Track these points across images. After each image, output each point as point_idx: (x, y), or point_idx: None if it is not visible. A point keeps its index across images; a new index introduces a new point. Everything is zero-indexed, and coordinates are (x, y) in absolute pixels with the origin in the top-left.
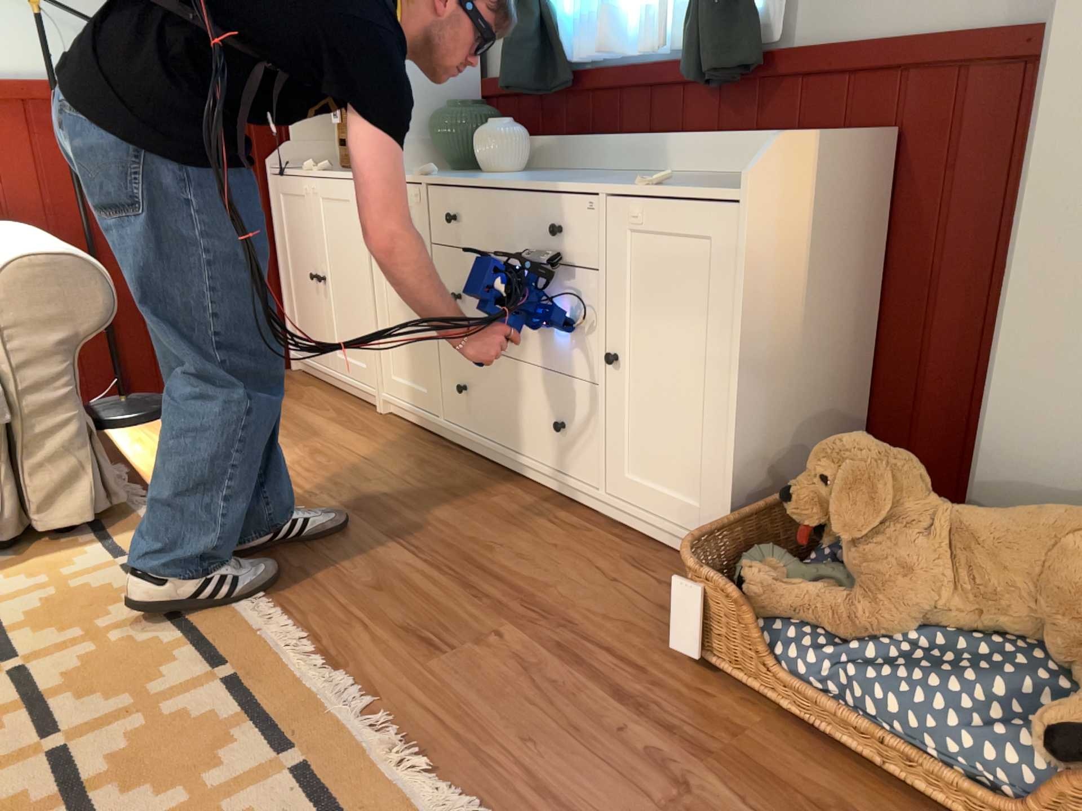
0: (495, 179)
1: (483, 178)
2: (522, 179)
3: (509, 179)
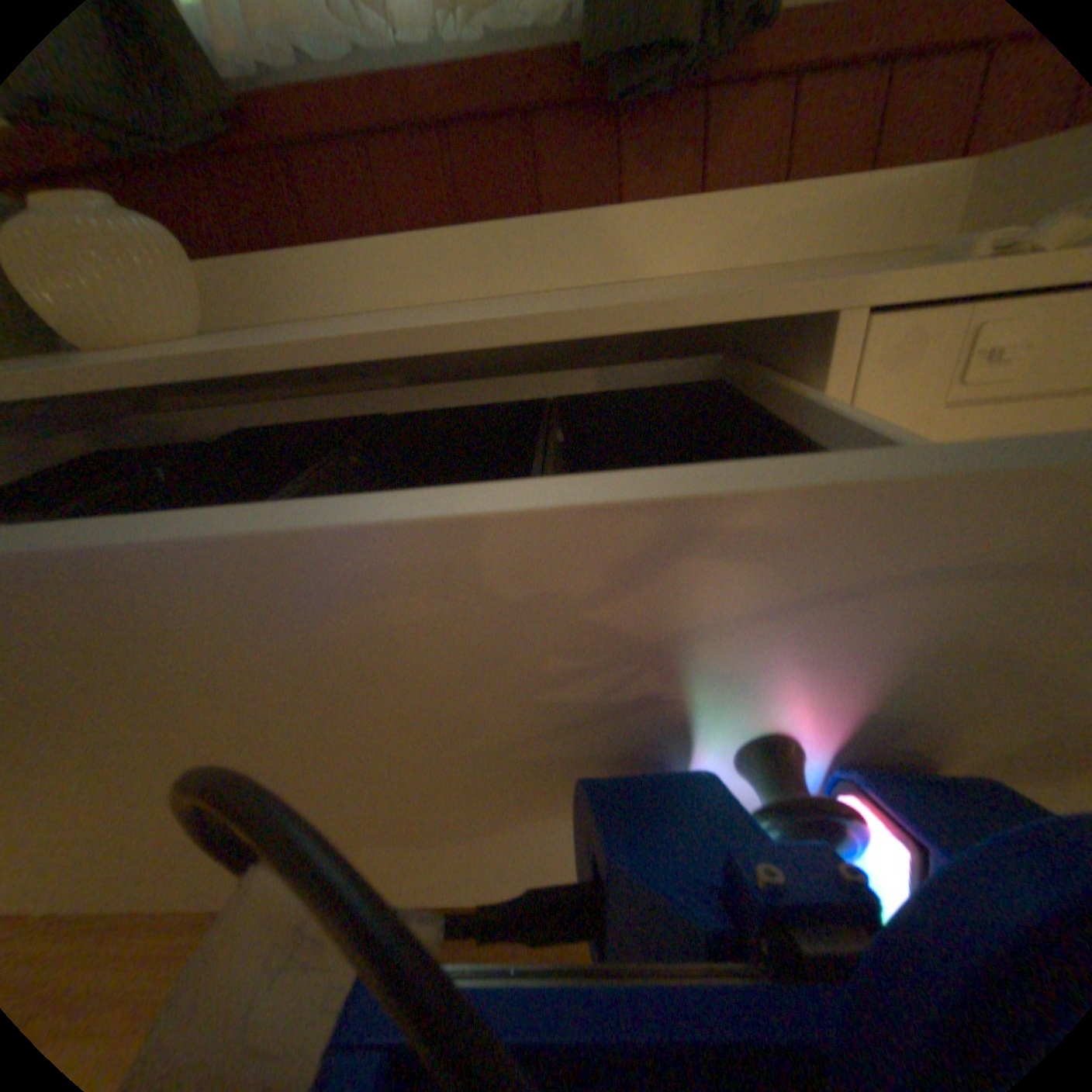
0: (240, 338)
1: (179, 346)
2: (364, 324)
3: (301, 331)
